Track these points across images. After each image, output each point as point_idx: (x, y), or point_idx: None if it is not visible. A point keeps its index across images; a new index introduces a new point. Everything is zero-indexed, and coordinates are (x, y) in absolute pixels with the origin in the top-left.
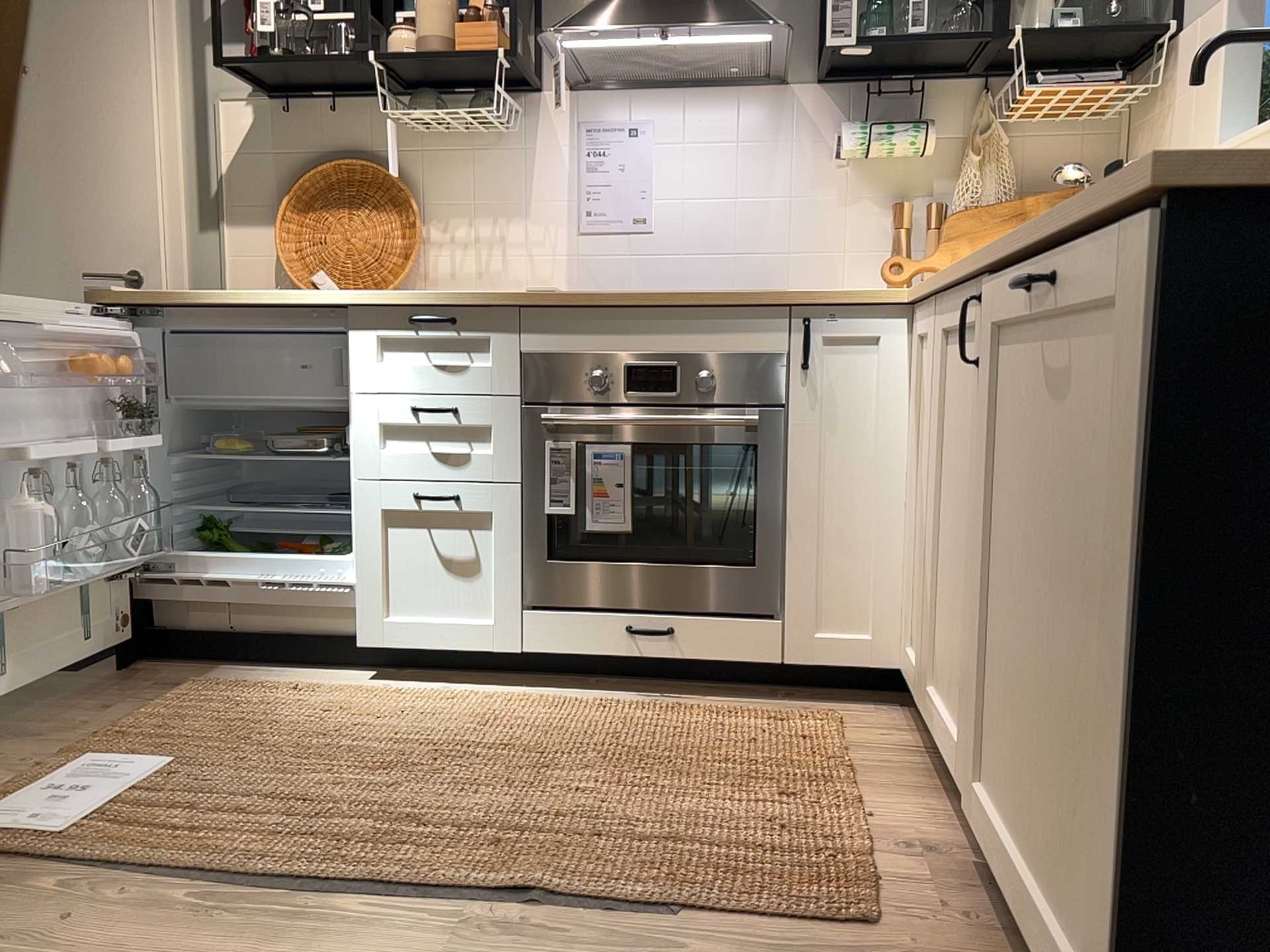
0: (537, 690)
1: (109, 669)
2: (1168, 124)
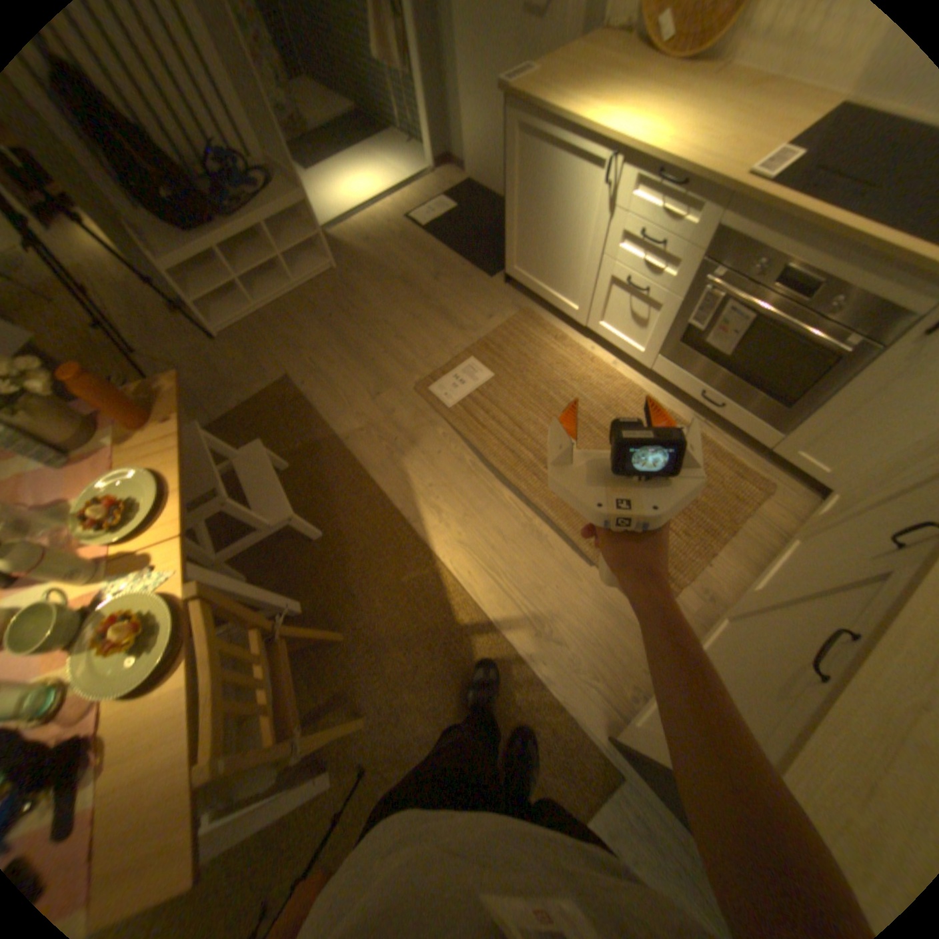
0: (651, 383)
1: (501, 280)
2: None
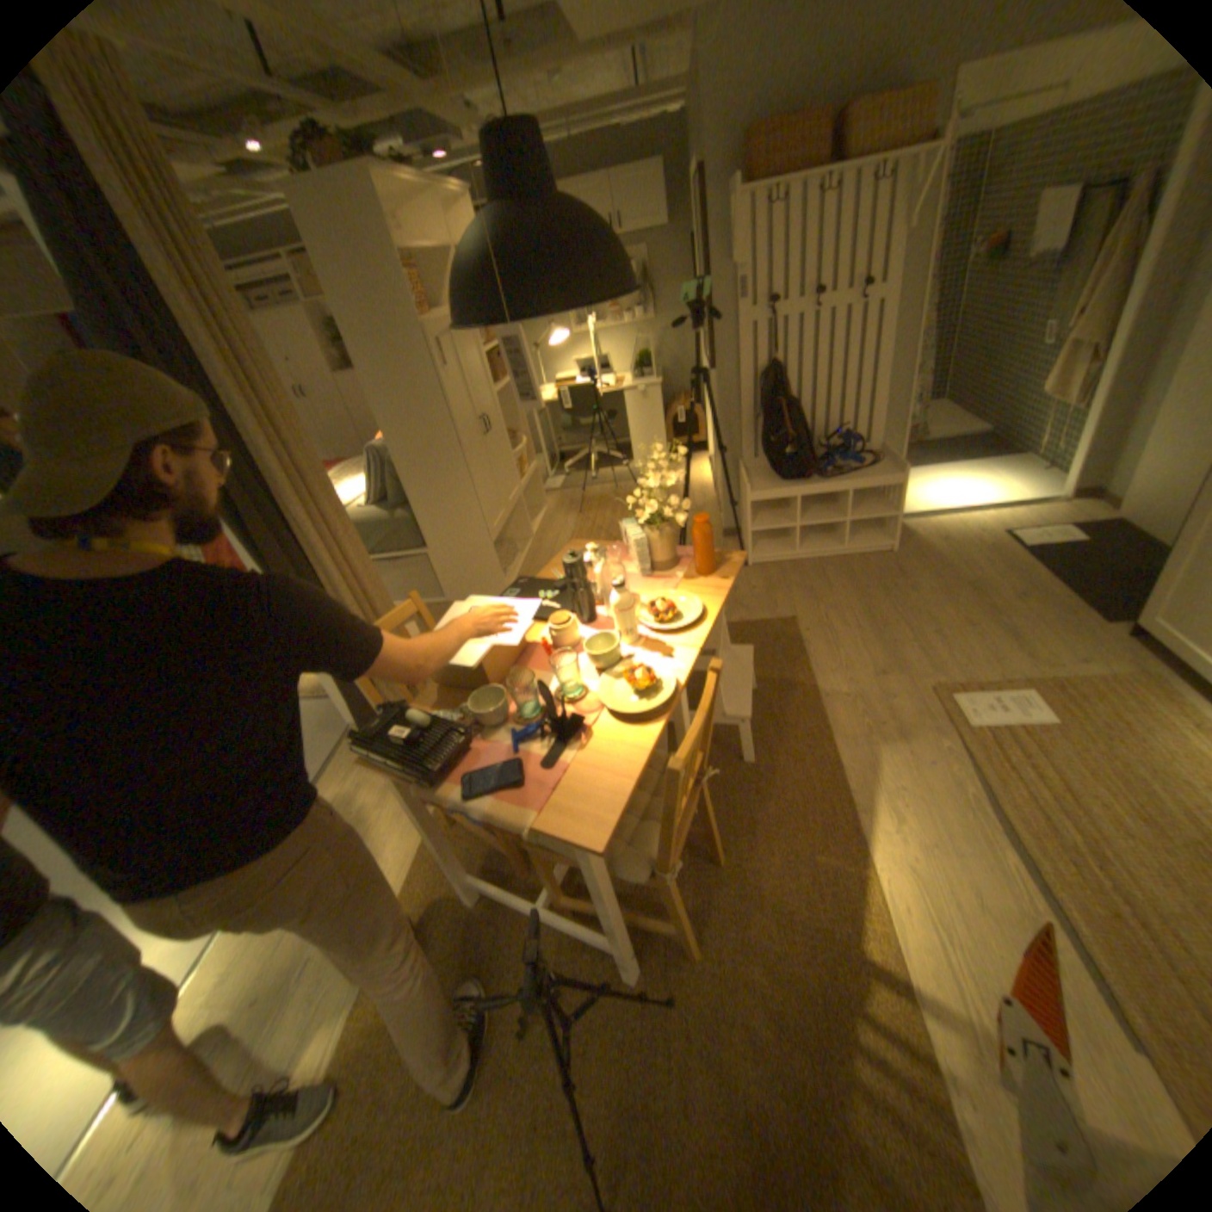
0: None
1: (1126, 630)
2: None
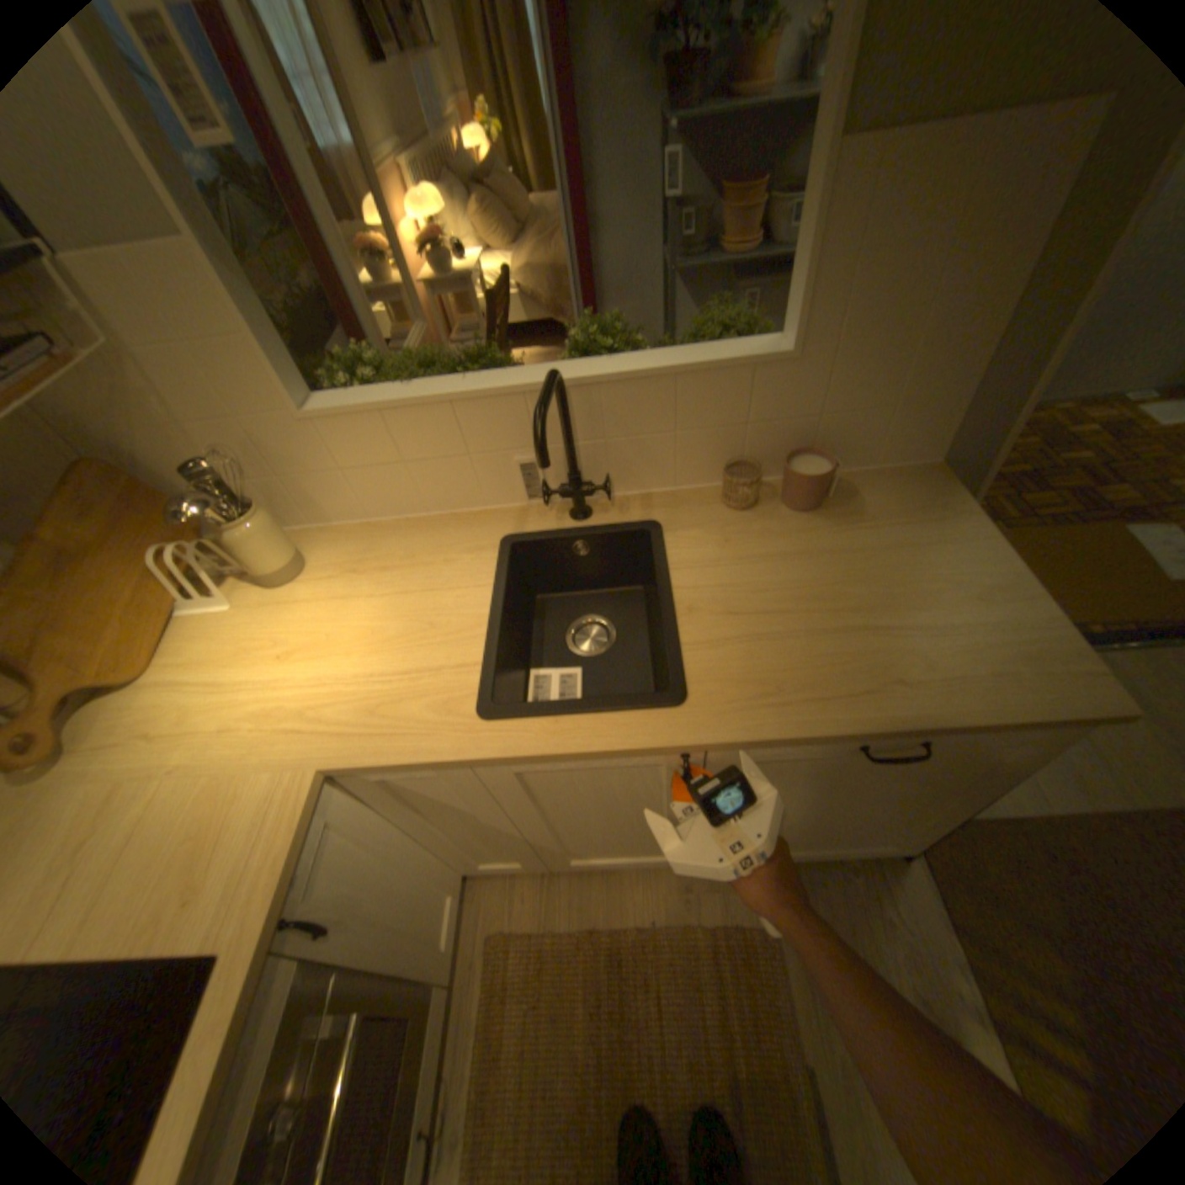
0: None
1: None
2: (140, 369)
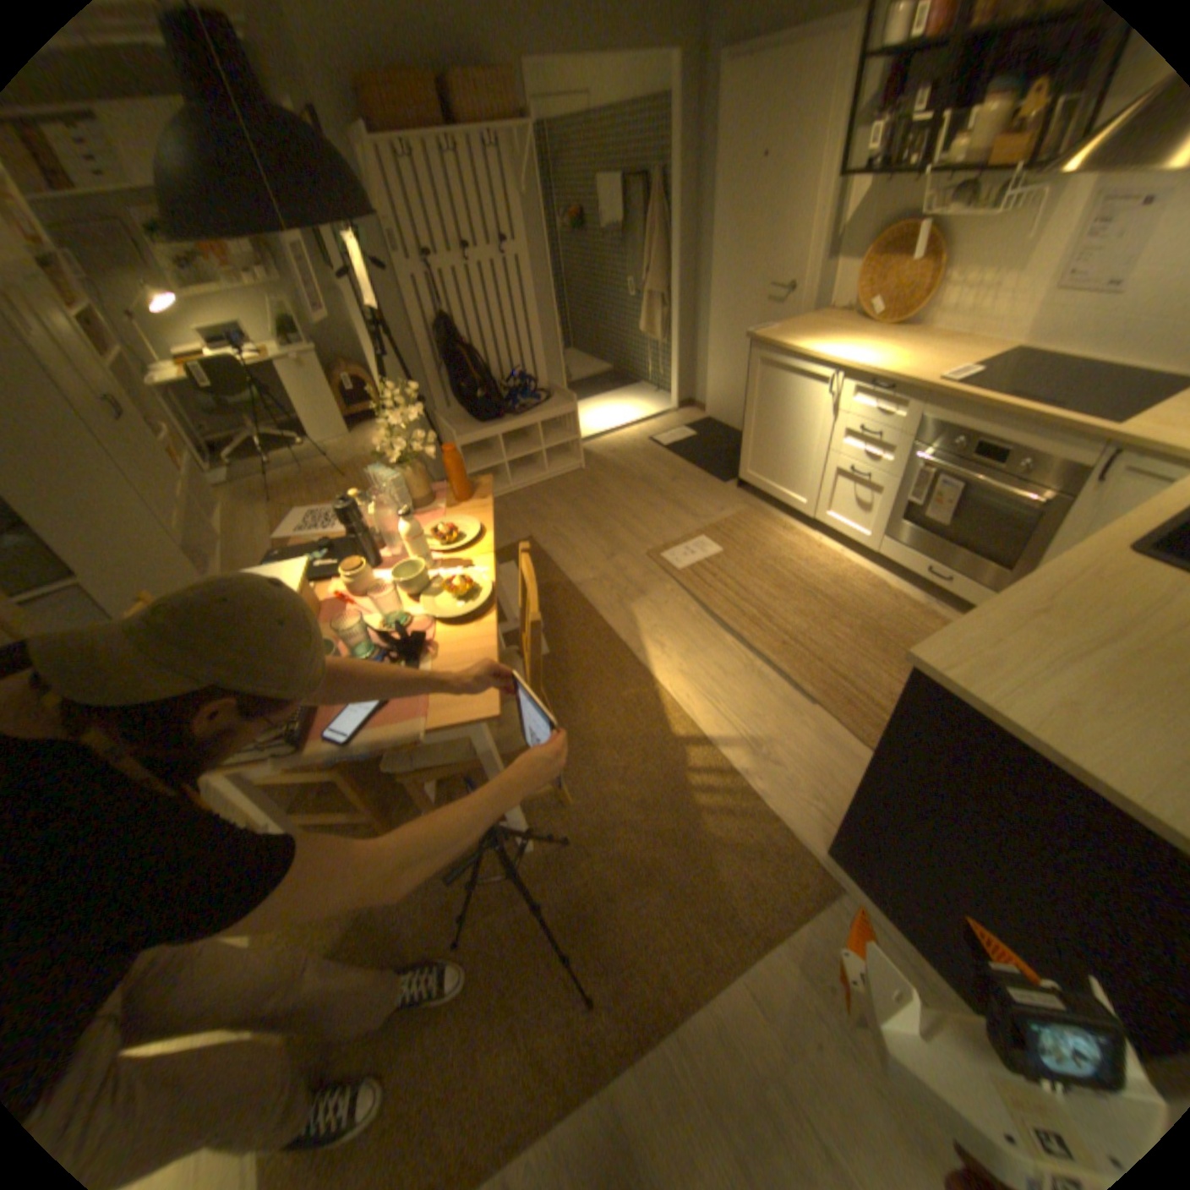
0: (879, 569)
1: (734, 485)
2: None
